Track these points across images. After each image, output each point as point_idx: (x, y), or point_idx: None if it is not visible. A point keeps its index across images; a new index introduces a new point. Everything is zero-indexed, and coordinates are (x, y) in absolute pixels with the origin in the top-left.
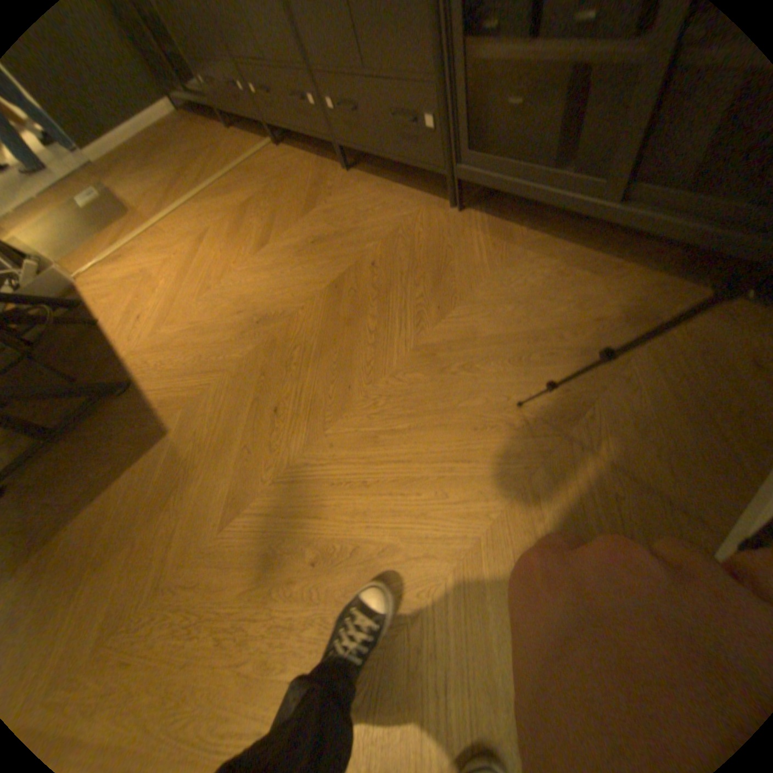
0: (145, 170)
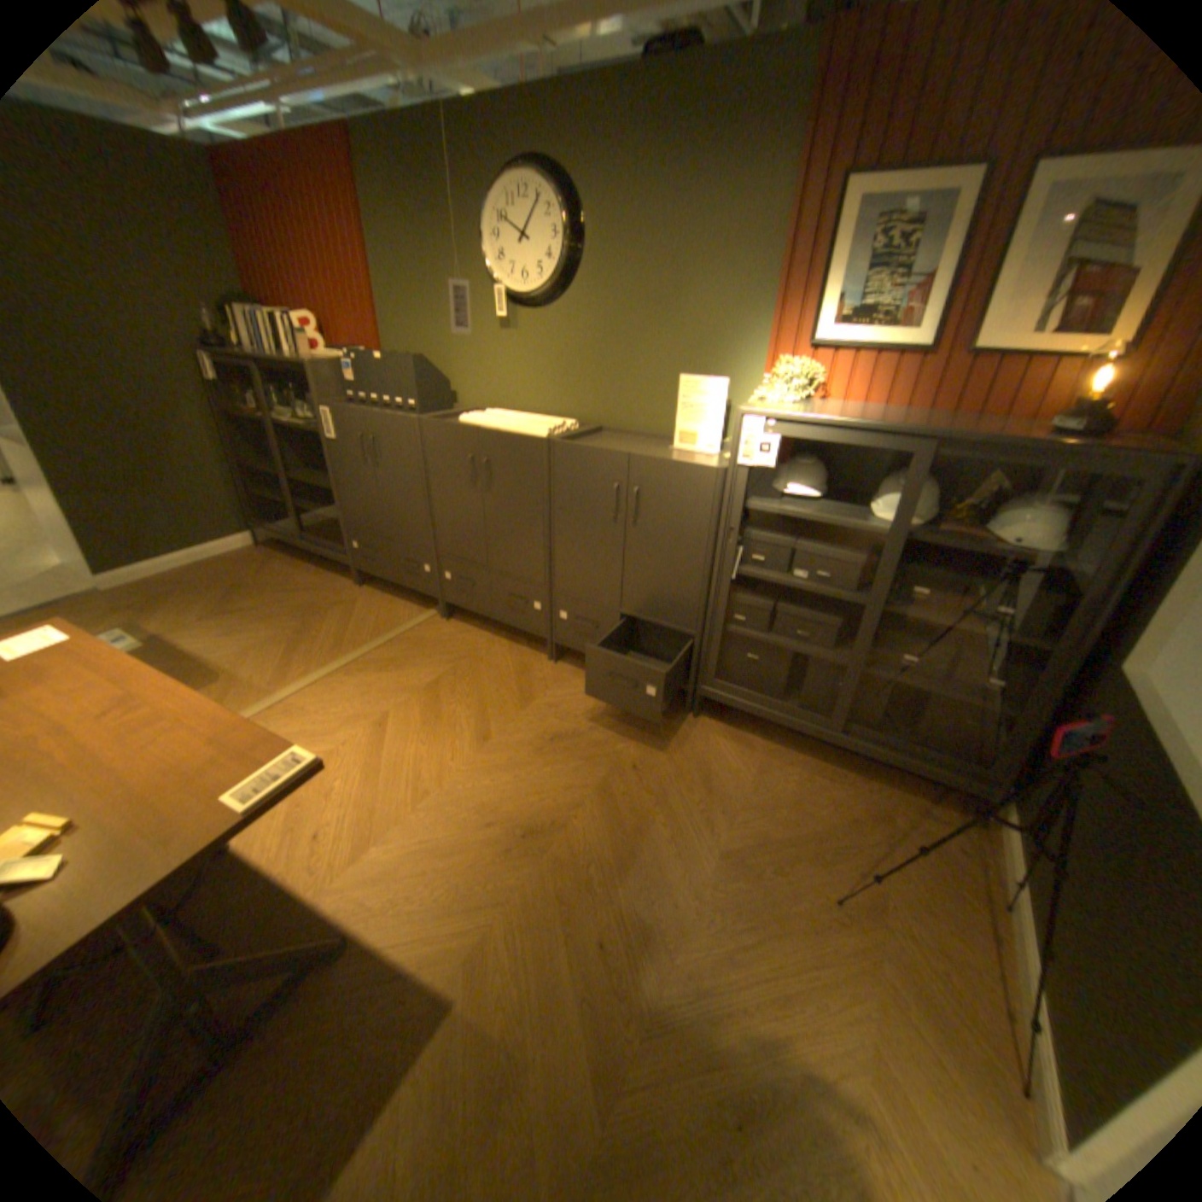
0: (232, 619)
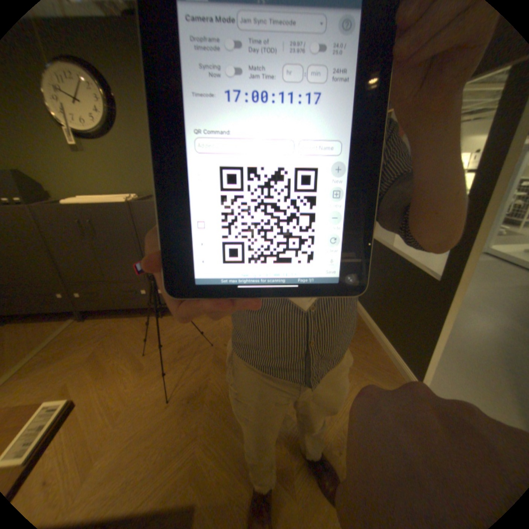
0: None
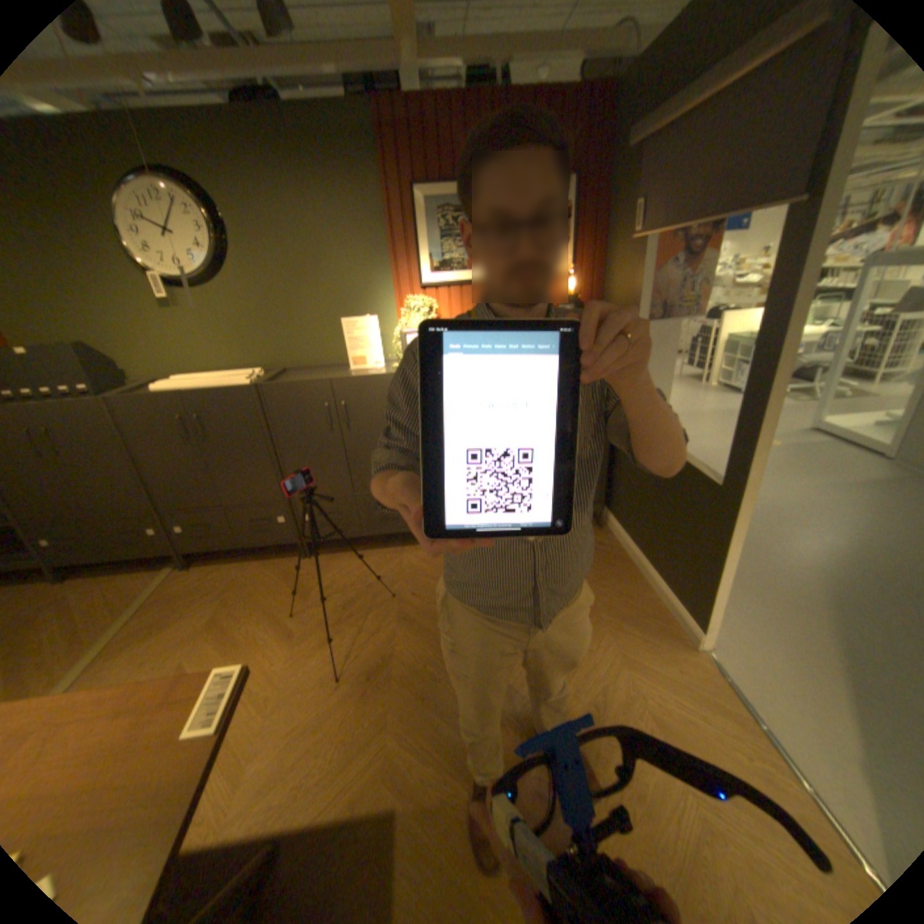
0: None
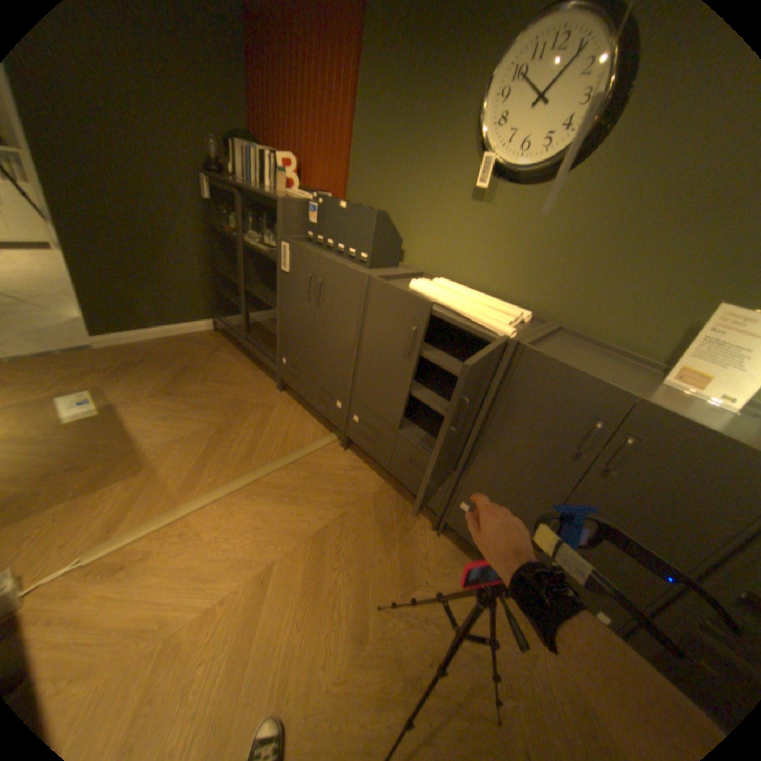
0: (176, 403)
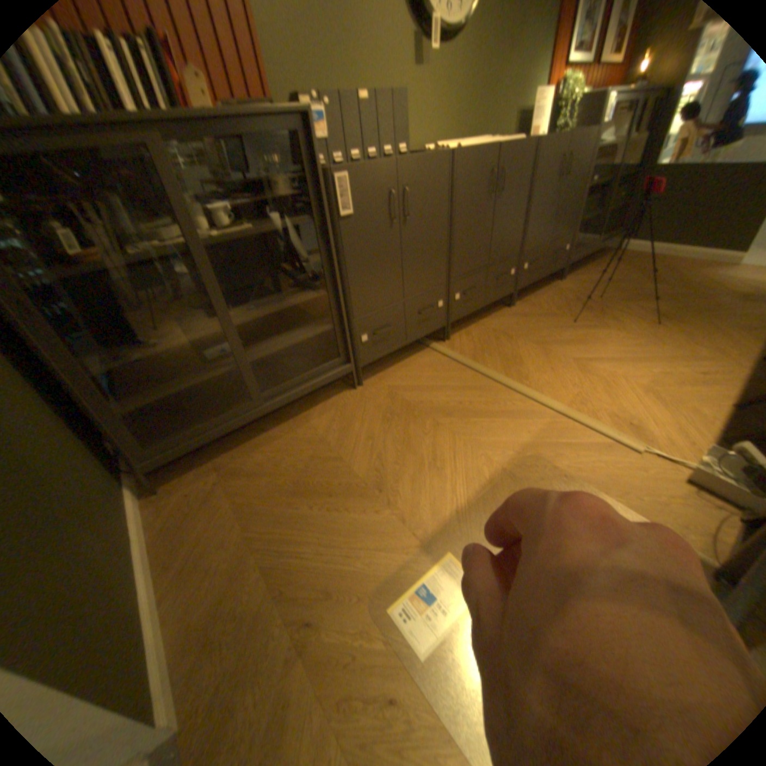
0: (401, 471)
